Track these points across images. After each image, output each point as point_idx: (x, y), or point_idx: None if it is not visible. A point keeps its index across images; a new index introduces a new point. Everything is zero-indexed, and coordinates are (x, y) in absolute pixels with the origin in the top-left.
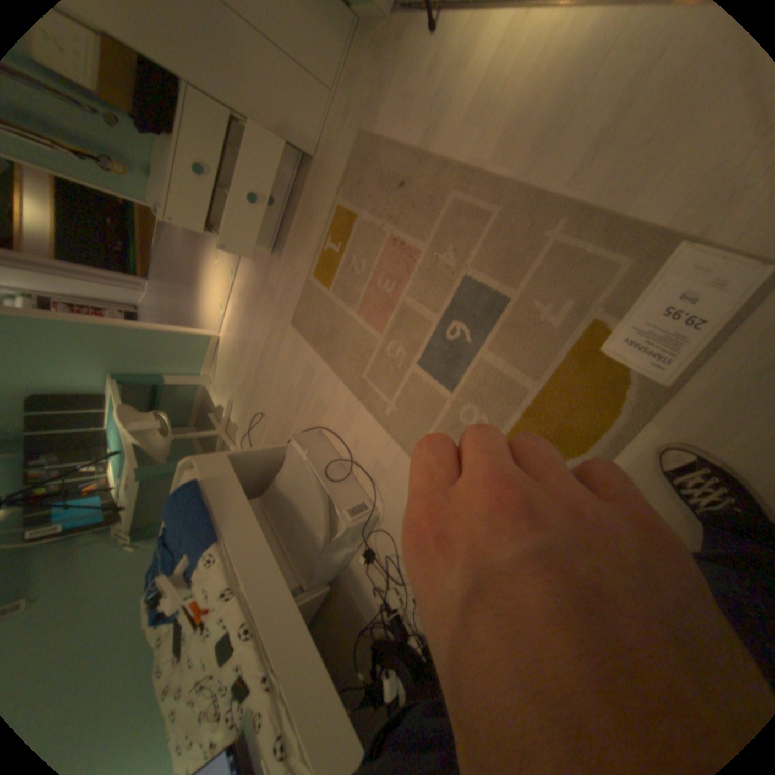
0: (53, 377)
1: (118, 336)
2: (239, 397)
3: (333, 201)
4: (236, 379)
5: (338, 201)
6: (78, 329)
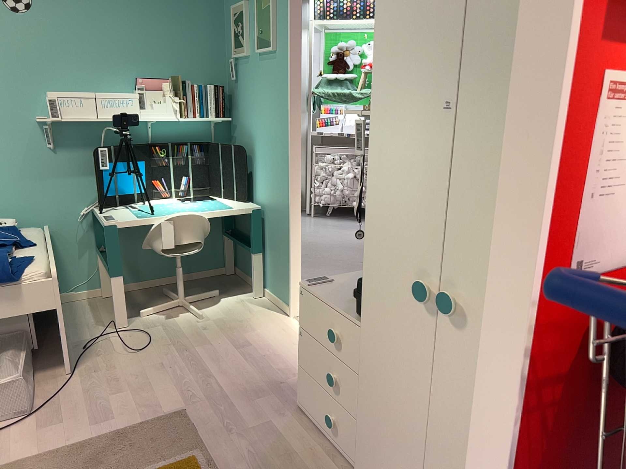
0: (260, 167)
1: (284, 222)
2: (190, 328)
3: None
4: (213, 329)
5: None
6: (285, 190)
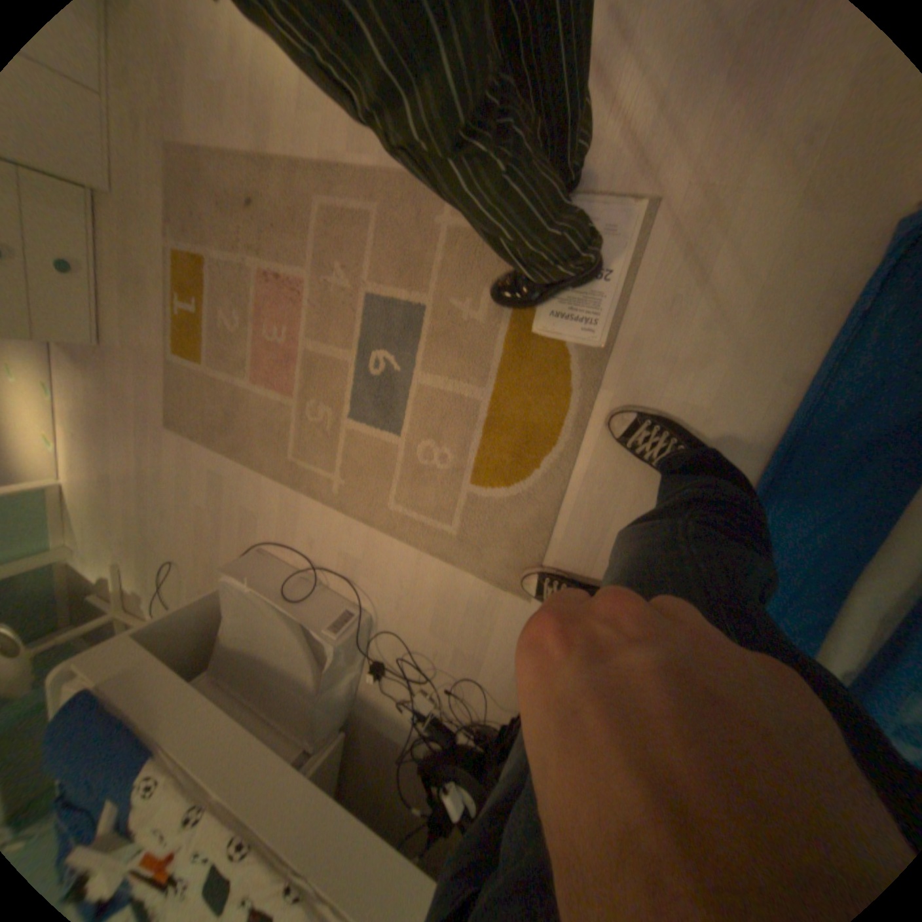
0: None
1: None
2: (125, 555)
3: (162, 245)
4: (111, 532)
5: (171, 244)
6: None
